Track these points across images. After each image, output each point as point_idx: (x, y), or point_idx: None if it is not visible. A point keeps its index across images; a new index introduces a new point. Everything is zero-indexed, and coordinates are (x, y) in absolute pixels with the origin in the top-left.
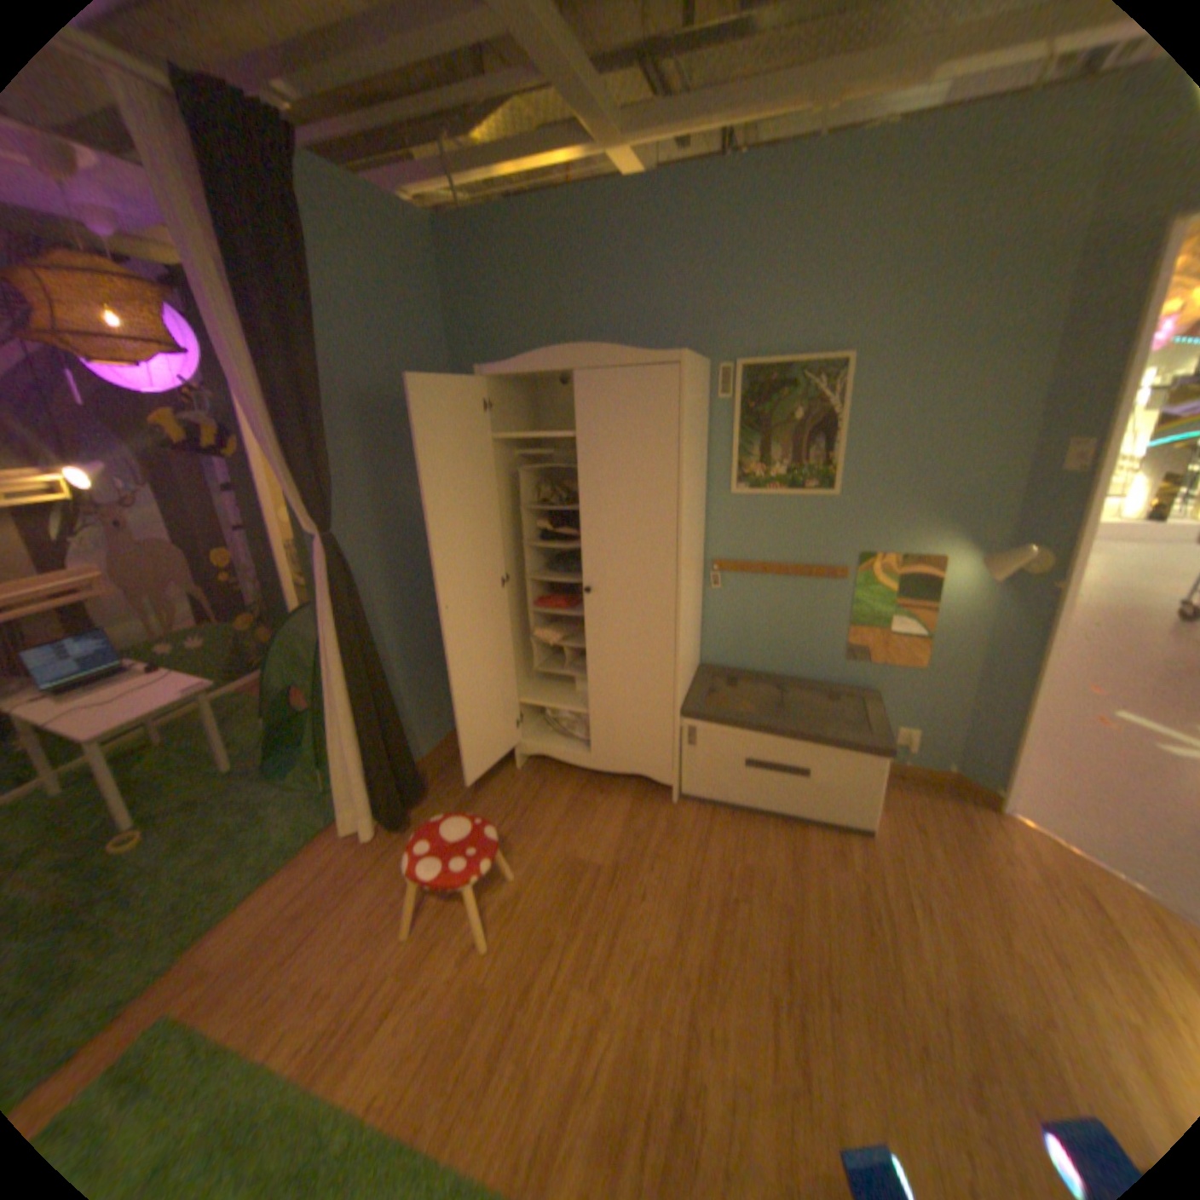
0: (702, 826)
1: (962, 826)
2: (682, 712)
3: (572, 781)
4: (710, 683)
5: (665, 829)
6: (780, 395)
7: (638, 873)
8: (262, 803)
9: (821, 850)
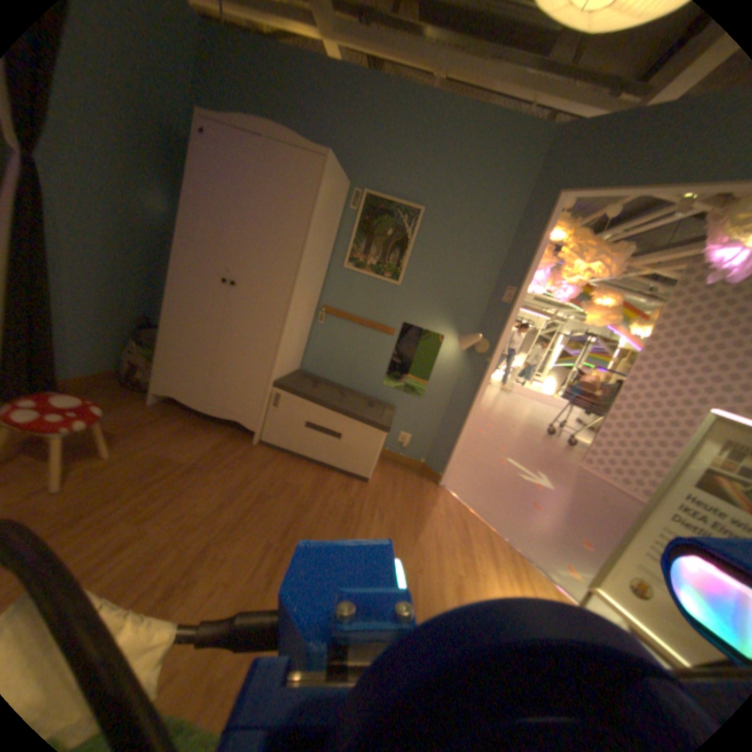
0: (267, 459)
1: (416, 487)
2: (275, 383)
3: (187, 421)
4: (300, 378)
5: (241, 456)
6: (382, 219)
7: (209, 474)
8: None
9: (335, 483)
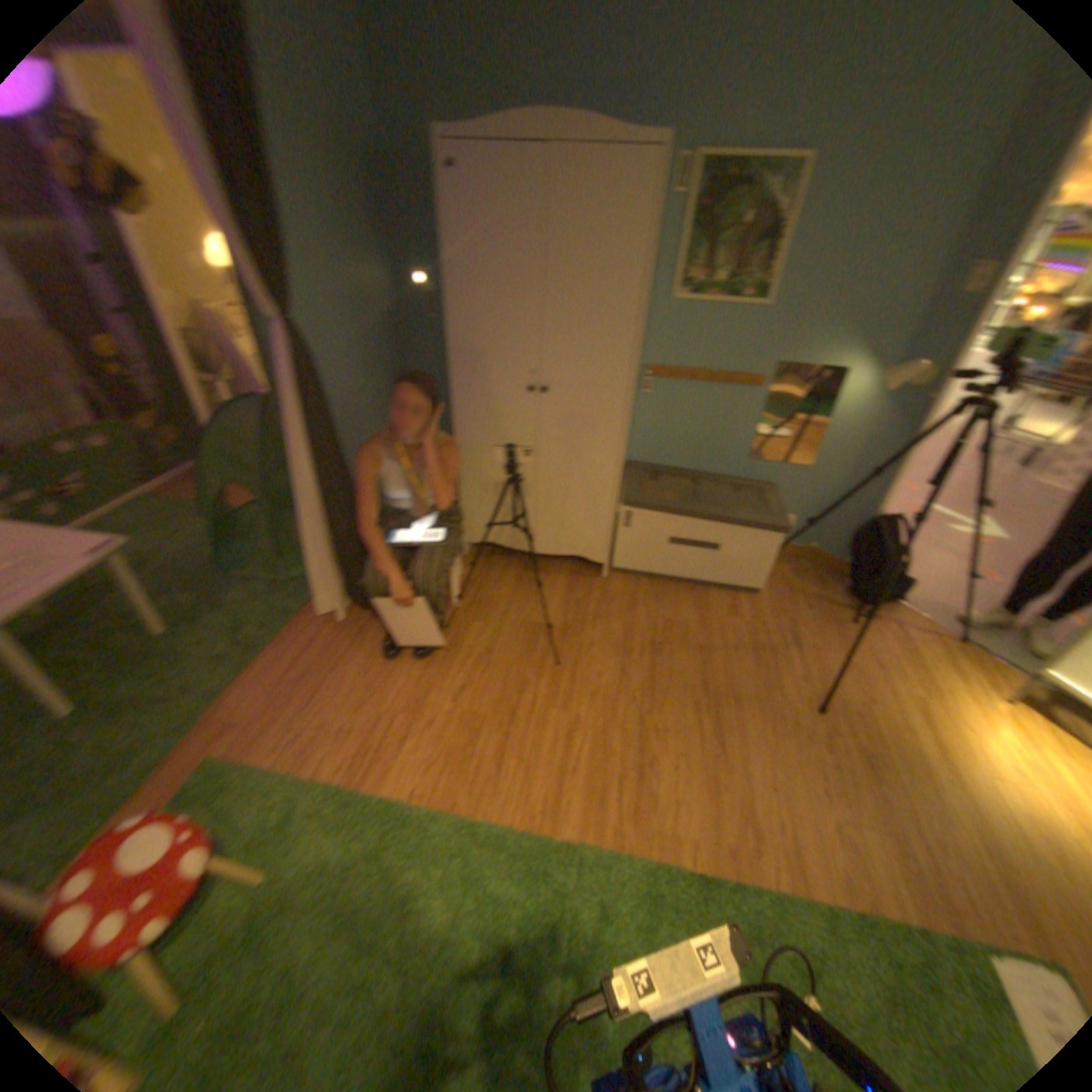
0: (628, 594)
1: (818, 587)
2: (620, 503)
3: (516, 564)
4: (638, 480)
5: (600, 597)
6: (736, 198)
7: (584, 629)
8: (233, 590)
9: (719, 607)
